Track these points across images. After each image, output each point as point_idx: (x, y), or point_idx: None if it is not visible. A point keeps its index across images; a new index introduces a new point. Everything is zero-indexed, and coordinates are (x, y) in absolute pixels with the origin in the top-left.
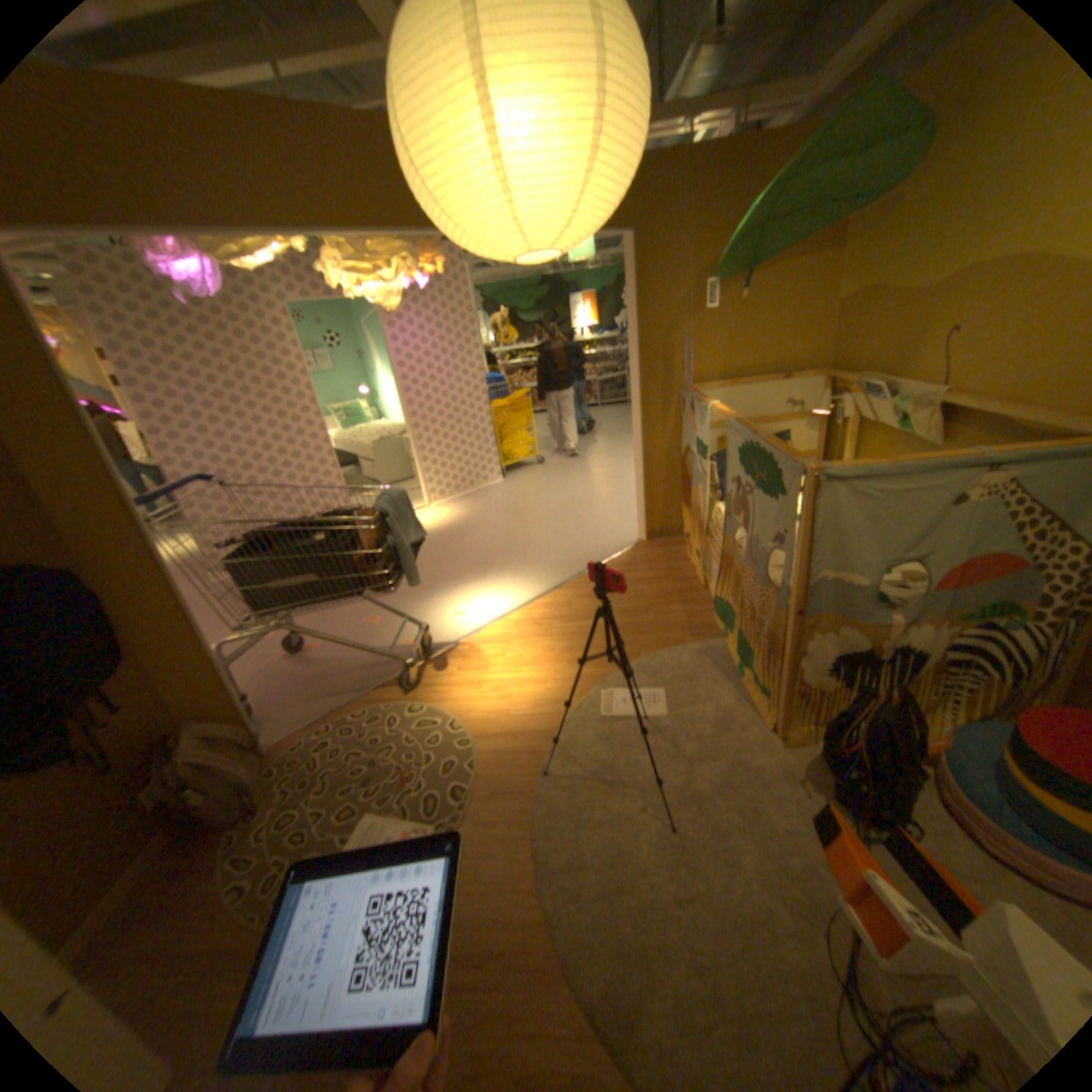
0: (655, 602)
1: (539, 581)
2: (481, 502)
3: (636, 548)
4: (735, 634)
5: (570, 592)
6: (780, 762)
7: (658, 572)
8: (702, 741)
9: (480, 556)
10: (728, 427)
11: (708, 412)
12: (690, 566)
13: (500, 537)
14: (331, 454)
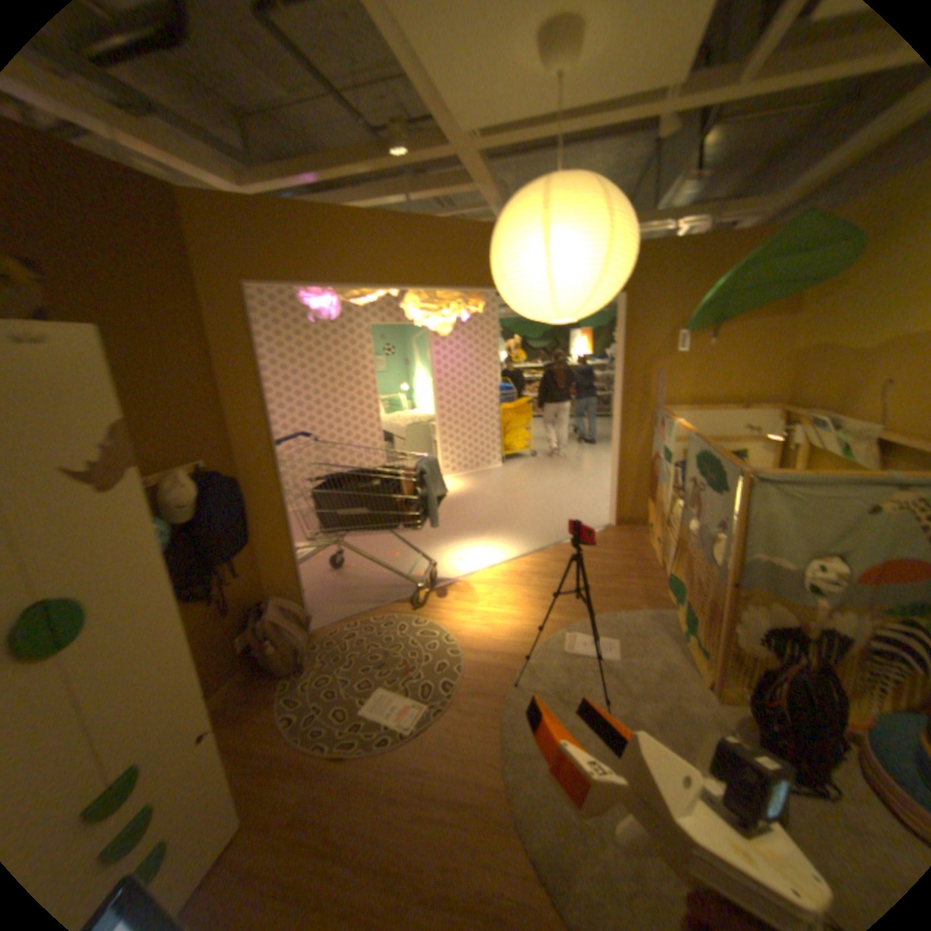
0: (619, 575)
1: (524, 545)
2: (483, 480)
3: (607, 531)
4: (685, 607)
5: (548, 557)
6: (715, 715)
7: (623, 552)
8: (648, 686)
9: (479, 519)
10: (689, 439)
11: (675, 427)
12: (652, 551)
13: (496, 508)
14: (380, 430)
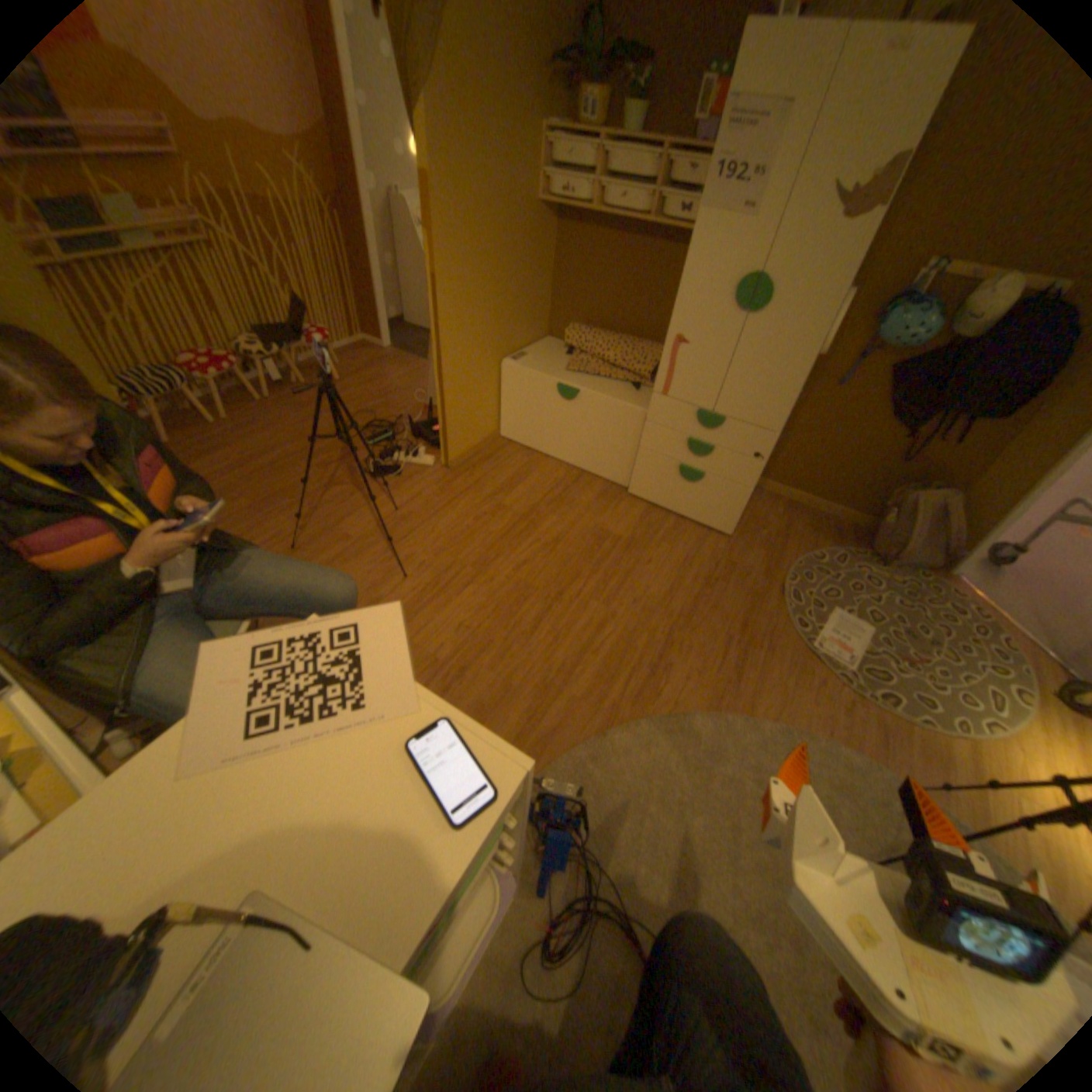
0: None
1: None
2: None
3: None
4: None
5: None
6: None
7: None
8: None
9: None
10: None
11: None
12: None
13: None
14: None
